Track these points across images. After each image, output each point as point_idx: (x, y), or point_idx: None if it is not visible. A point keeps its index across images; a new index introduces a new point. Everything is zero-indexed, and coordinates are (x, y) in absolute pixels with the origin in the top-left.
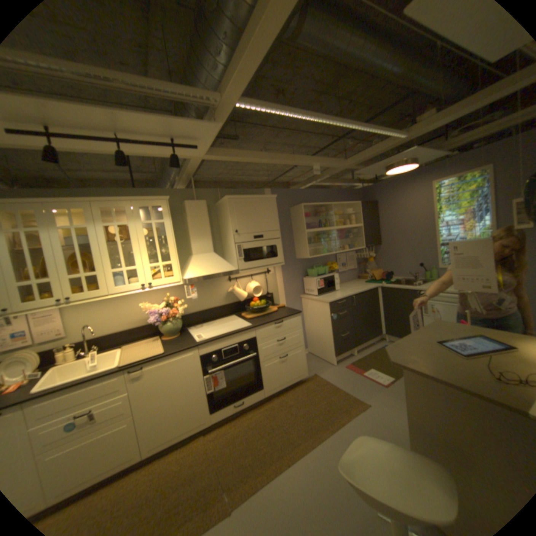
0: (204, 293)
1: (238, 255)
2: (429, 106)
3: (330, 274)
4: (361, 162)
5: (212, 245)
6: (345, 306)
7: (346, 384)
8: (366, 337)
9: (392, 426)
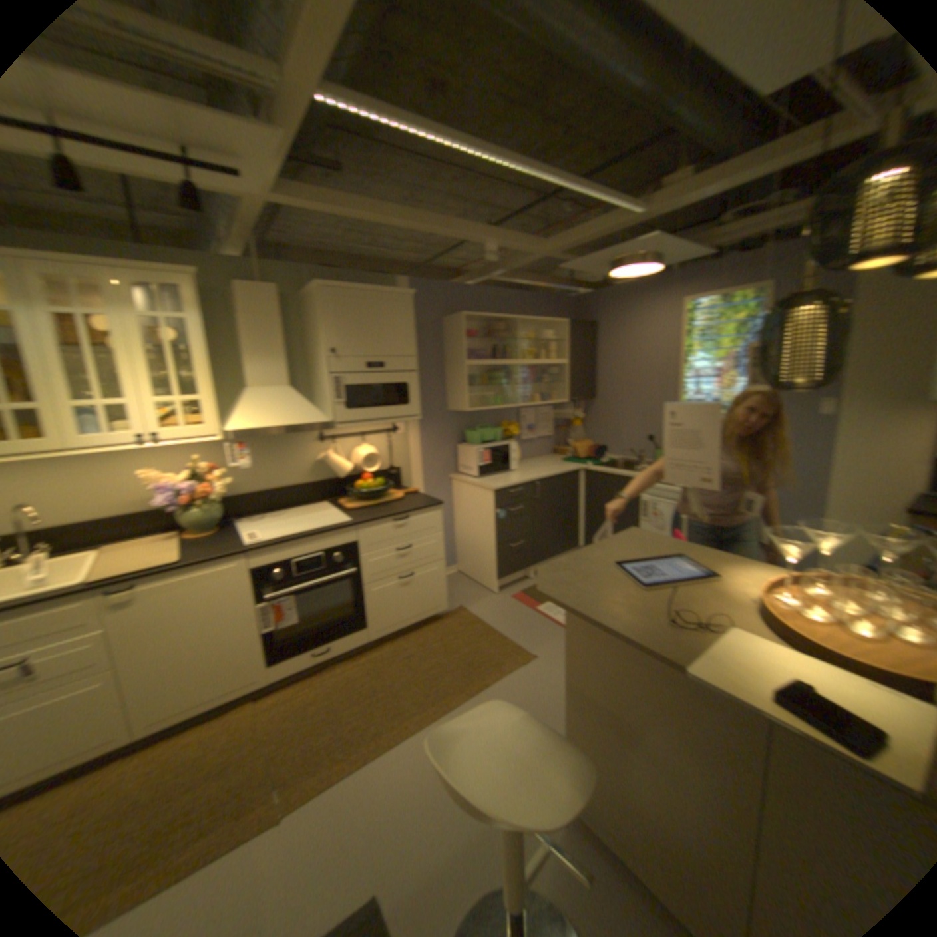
0: (269, 459)
1: (333, 394)
2: (686, 160)
3: (503, 442)
4: (570, 248)
5: (286, 371)
6: (520, 498)
7: (506, 621)
8: (551, 549)
9: (561, 686)
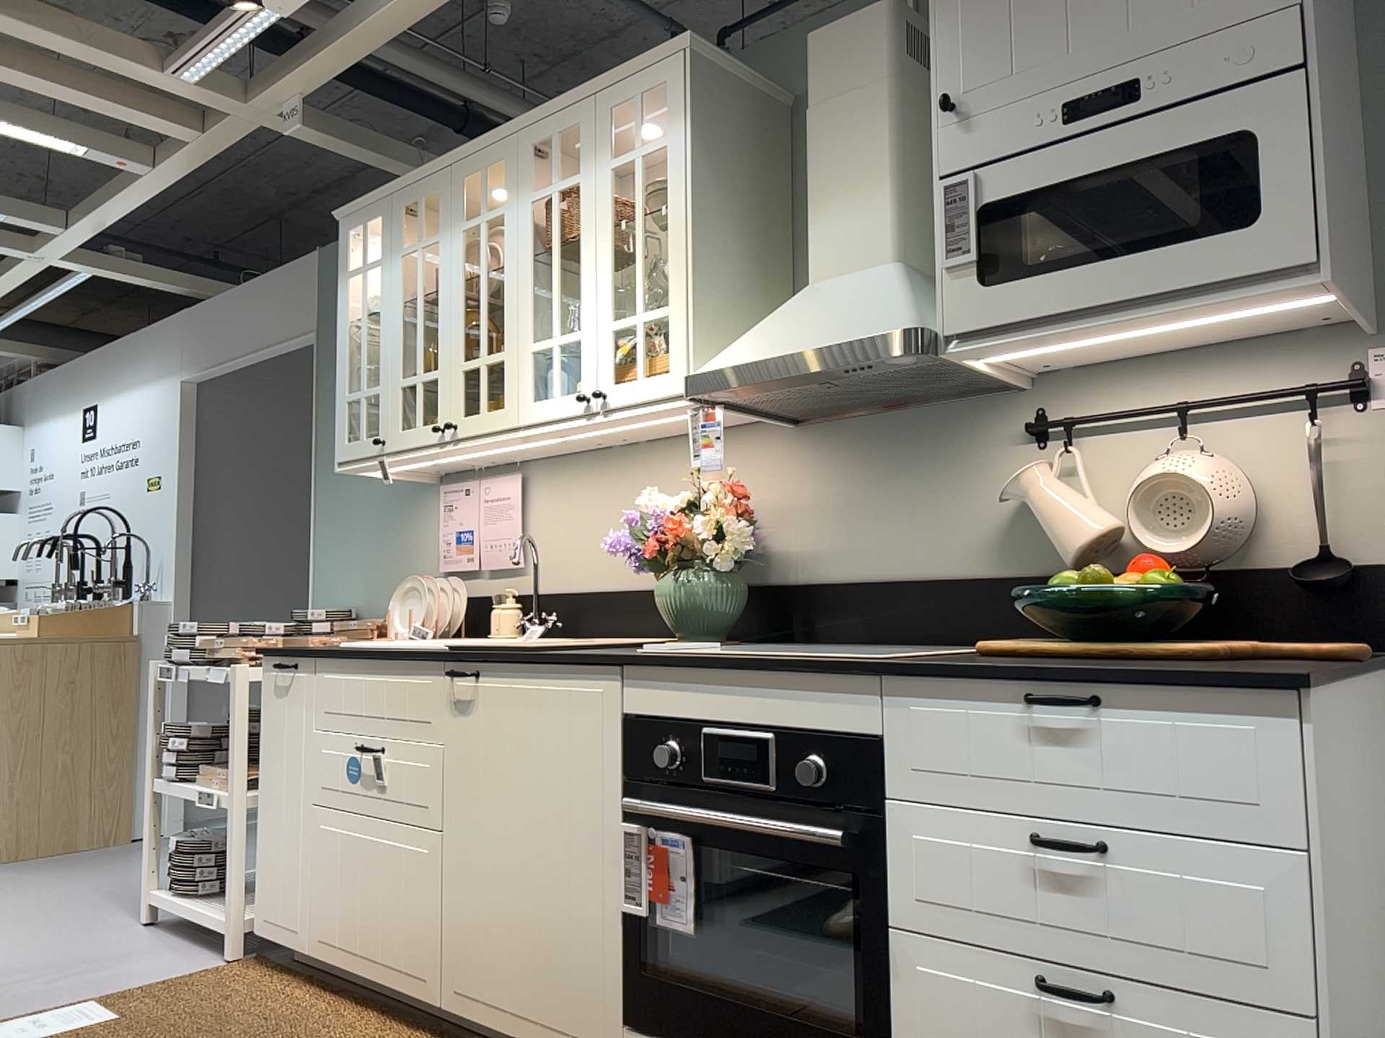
0: (897, 492)
1: (944, 243)
2: None
3: None
4: None
5: (898, 221)
6: None
7: None
8: None
9: None
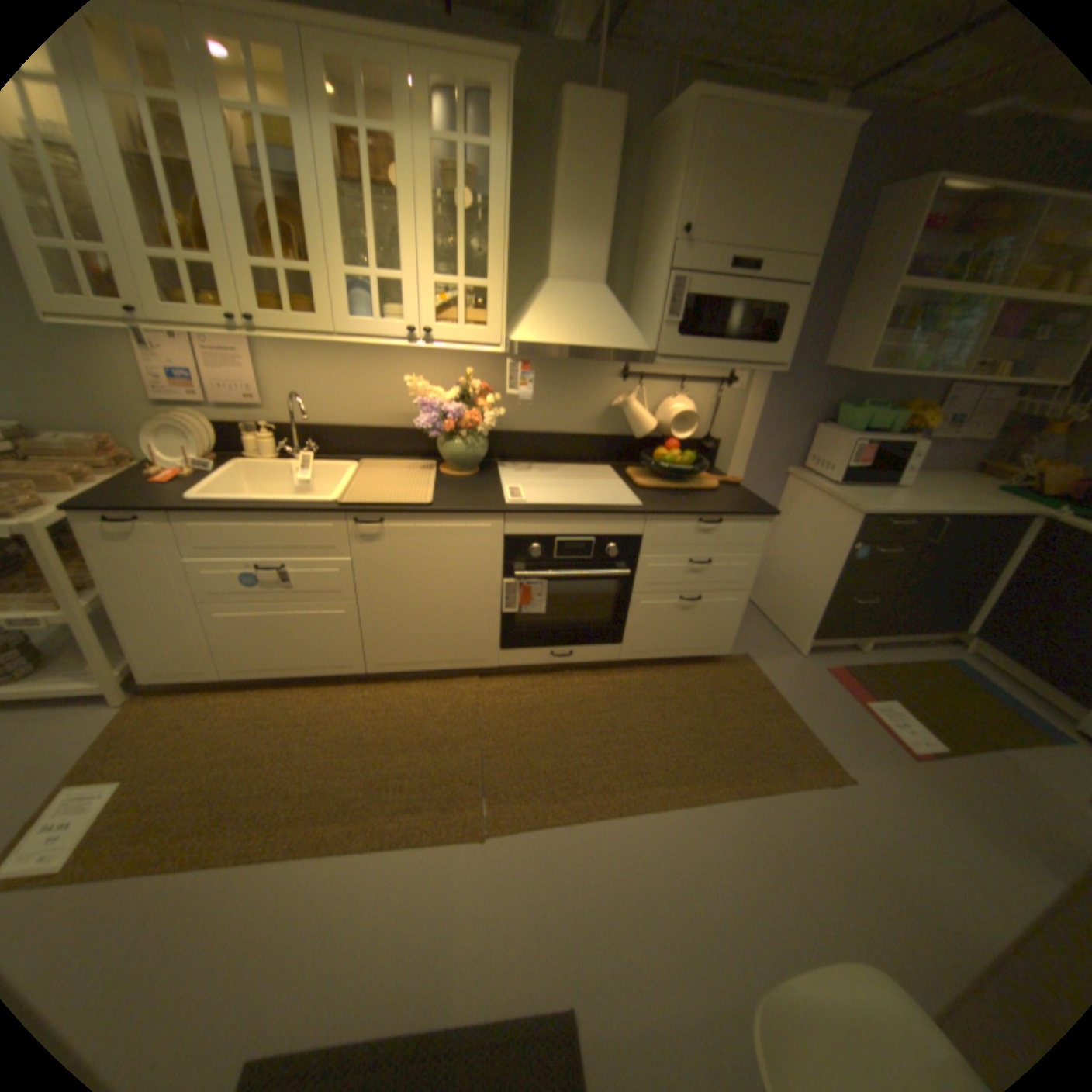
0: (556, 392)
1: (669, 309)
2: None
3: (909, 437)
4: None
5: (609, 260)
6: (908, 537)
7: (815, 707)
8: (920, 625)
9: (895, 853)
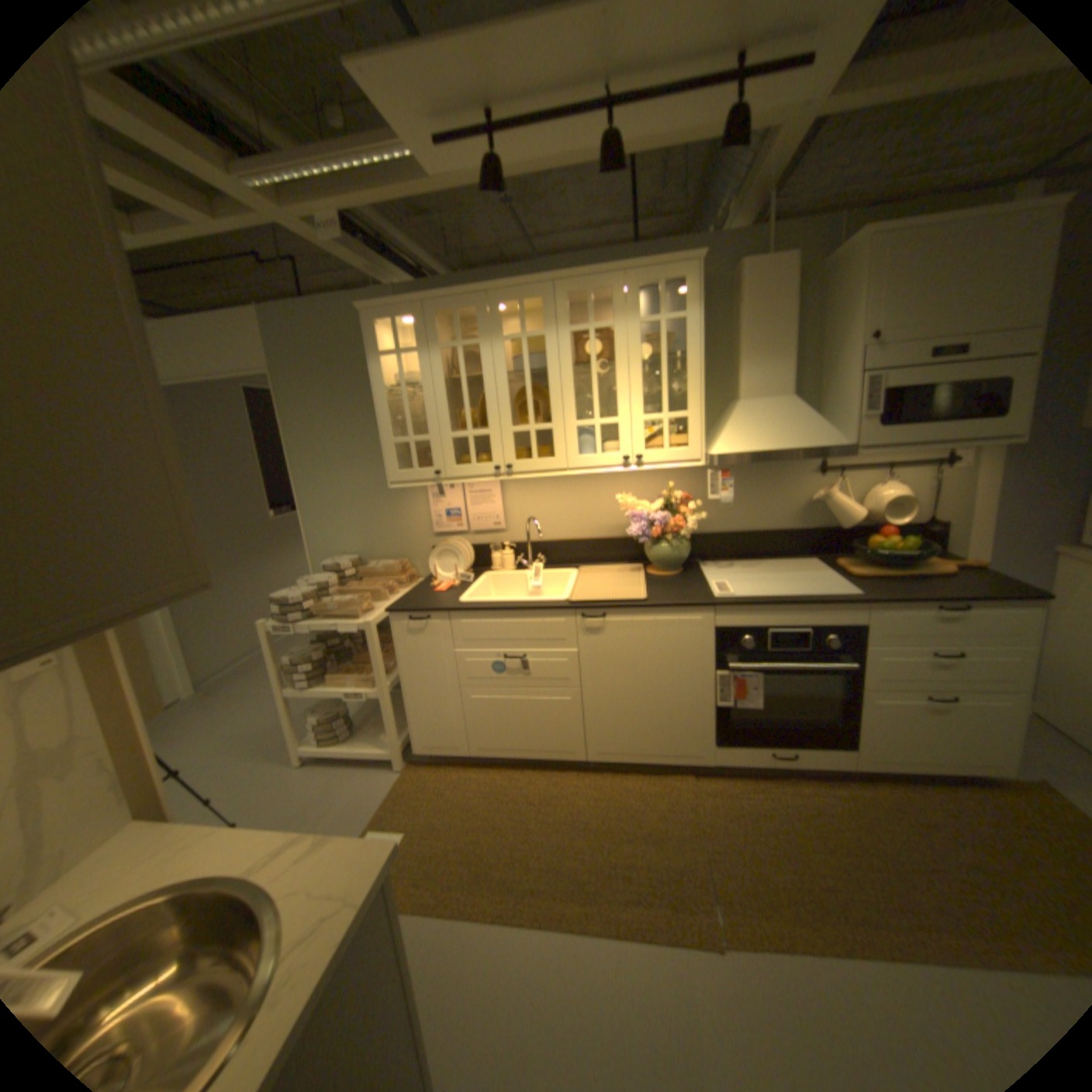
0: (751, 494)
1: (867, 404)
2: None
3: None
4: None
5: (796, 375)
6: None
7: None
8: None
9: None
